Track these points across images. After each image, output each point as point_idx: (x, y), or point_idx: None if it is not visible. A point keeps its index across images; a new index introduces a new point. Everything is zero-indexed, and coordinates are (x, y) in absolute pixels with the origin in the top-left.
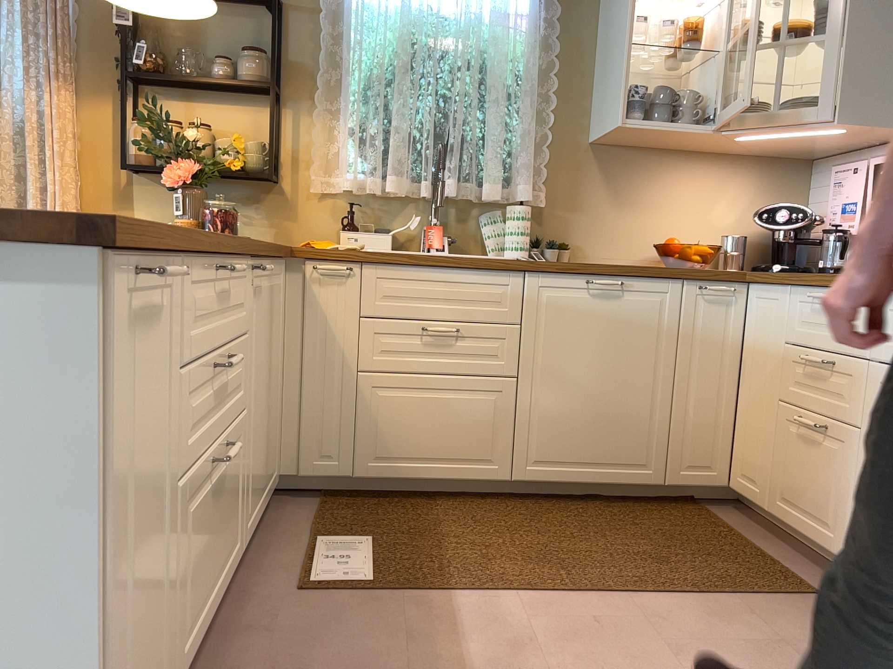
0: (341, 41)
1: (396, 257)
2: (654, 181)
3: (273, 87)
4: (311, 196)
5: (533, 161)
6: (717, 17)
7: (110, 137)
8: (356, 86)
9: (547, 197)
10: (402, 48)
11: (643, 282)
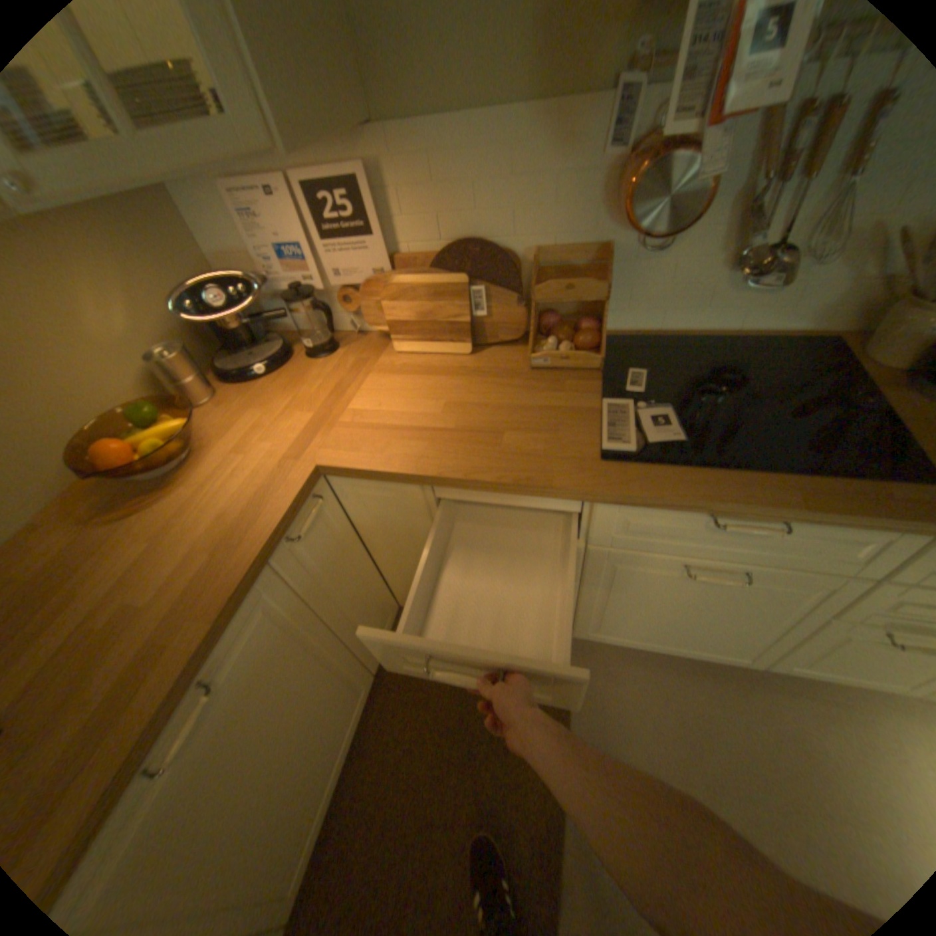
0: None
1: None
2: None
3: None
4: None
5: None
6: None
7: None
8: None
9: None
10: None
11: (224, 638)
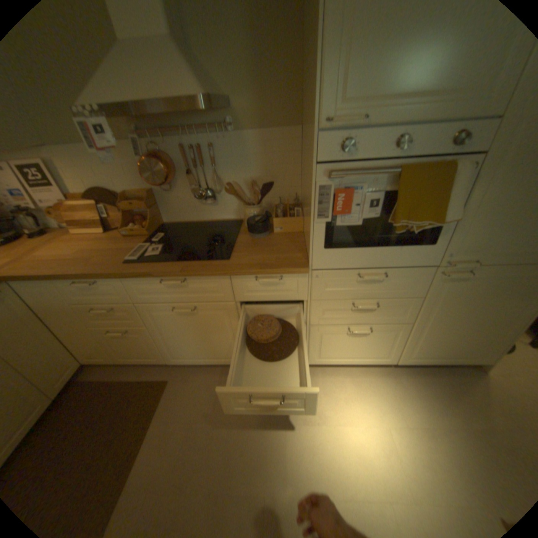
0: None
1: None
2: None
3: None
4: None
5: None
6: None
7: None
8: None
9: None
10: None
11: None
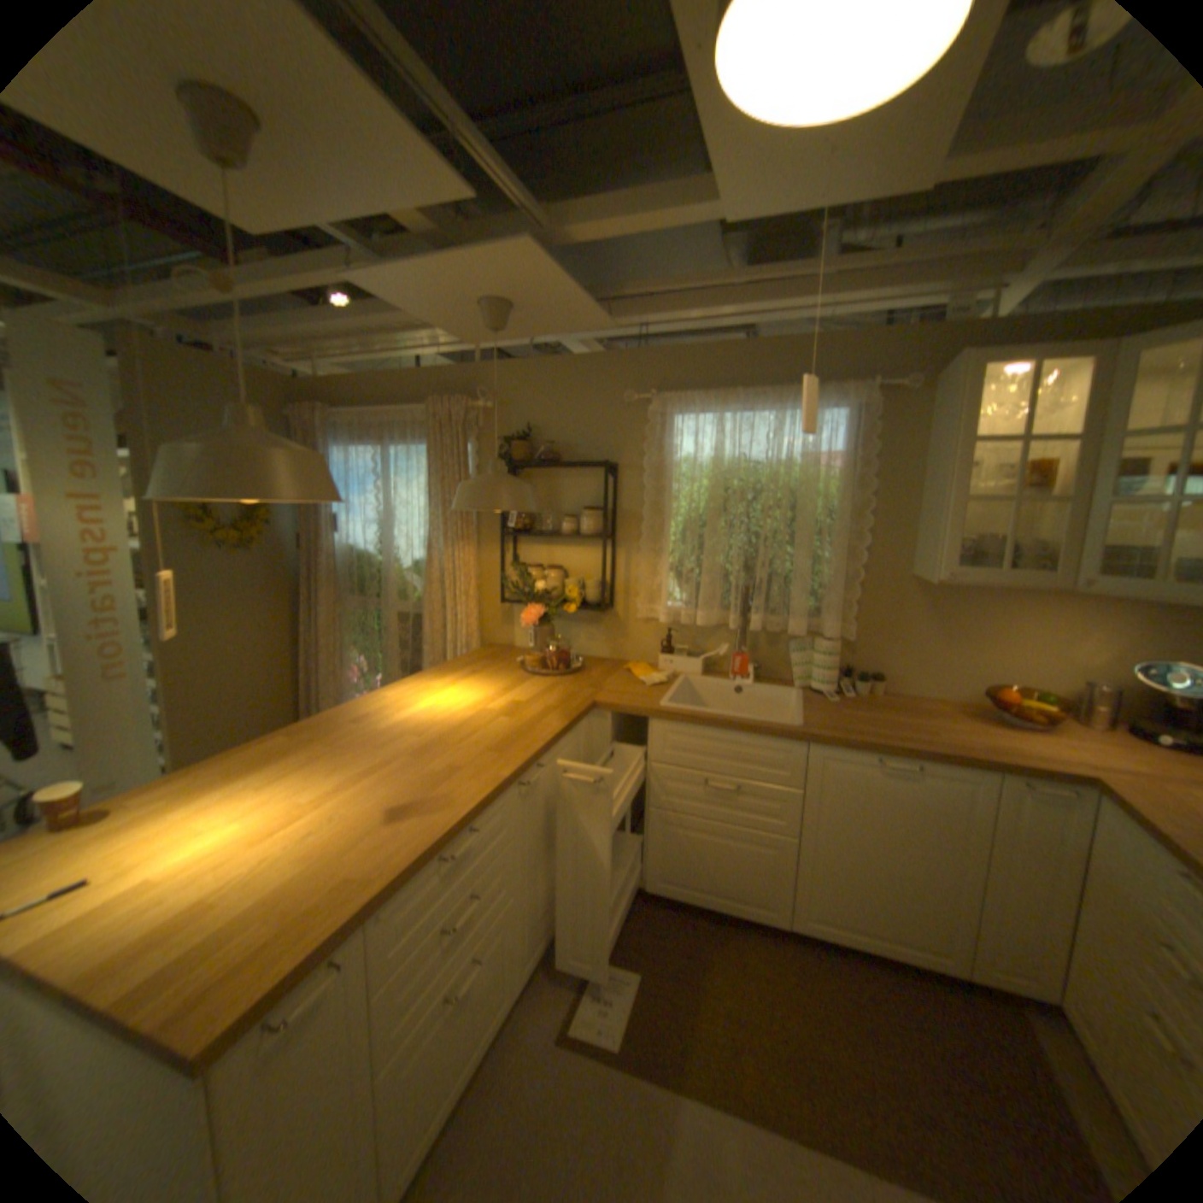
0: (662, 491)
1: (682, 718)
2: (995, 616)
3: (604, 539)
4: (637, 619)
5: (846, 594)
6: (1078, 459)
7: (497, 573)
8: (672, 533)
9: (860, 627)
10: (712, 499)
11: (949, 771)
